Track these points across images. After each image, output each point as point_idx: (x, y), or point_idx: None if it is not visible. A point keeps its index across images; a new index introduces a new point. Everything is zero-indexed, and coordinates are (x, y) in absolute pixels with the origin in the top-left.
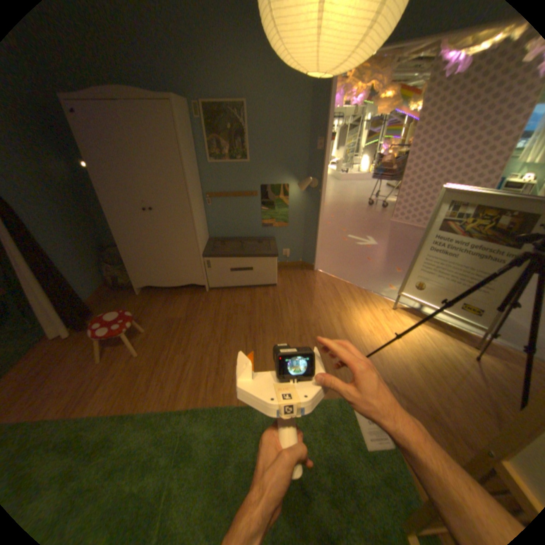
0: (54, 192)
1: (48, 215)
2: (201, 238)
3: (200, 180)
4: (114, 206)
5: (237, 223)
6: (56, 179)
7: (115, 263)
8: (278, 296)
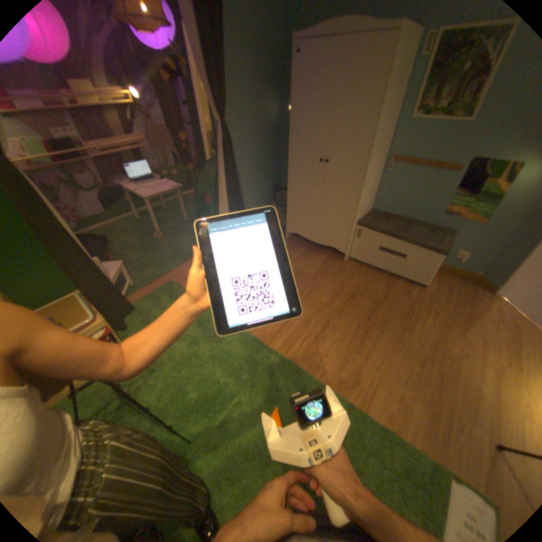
0: (261, 132)
1: (252, 150)
2: (363, 204)
3: (393, 139)
4: (298, 152)
5: (414, 200)
6: (267, 120)
7: (281, 205)
8: (422, 303)
